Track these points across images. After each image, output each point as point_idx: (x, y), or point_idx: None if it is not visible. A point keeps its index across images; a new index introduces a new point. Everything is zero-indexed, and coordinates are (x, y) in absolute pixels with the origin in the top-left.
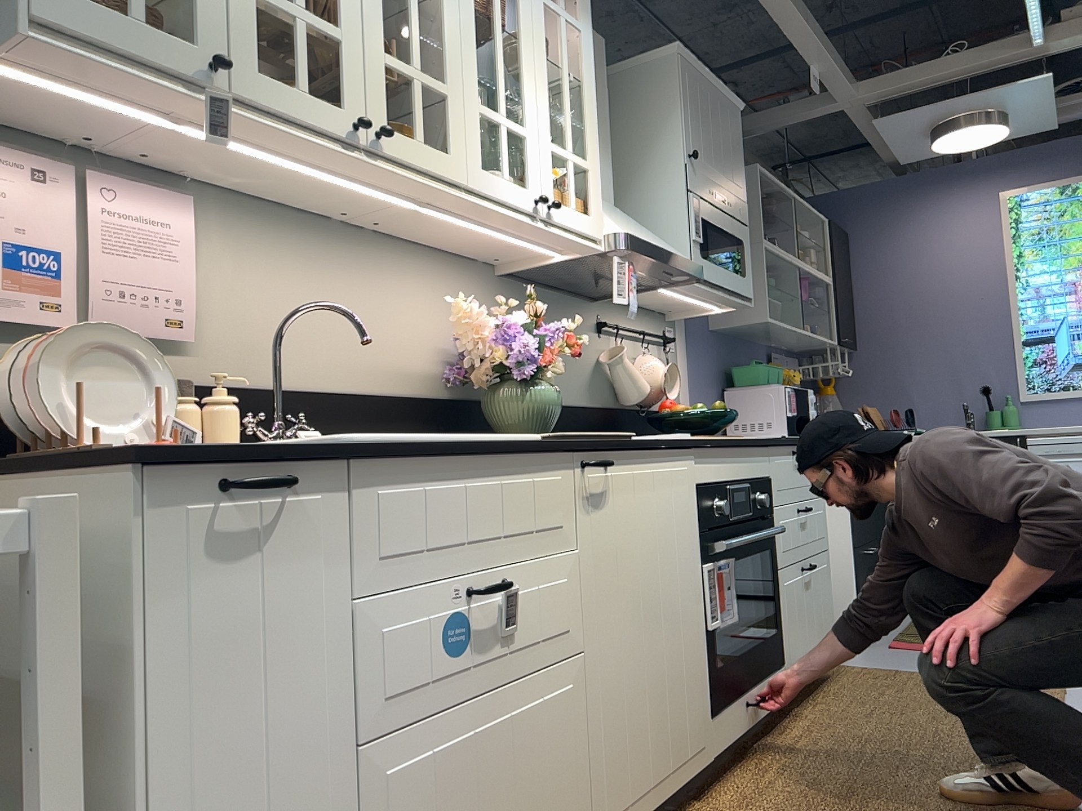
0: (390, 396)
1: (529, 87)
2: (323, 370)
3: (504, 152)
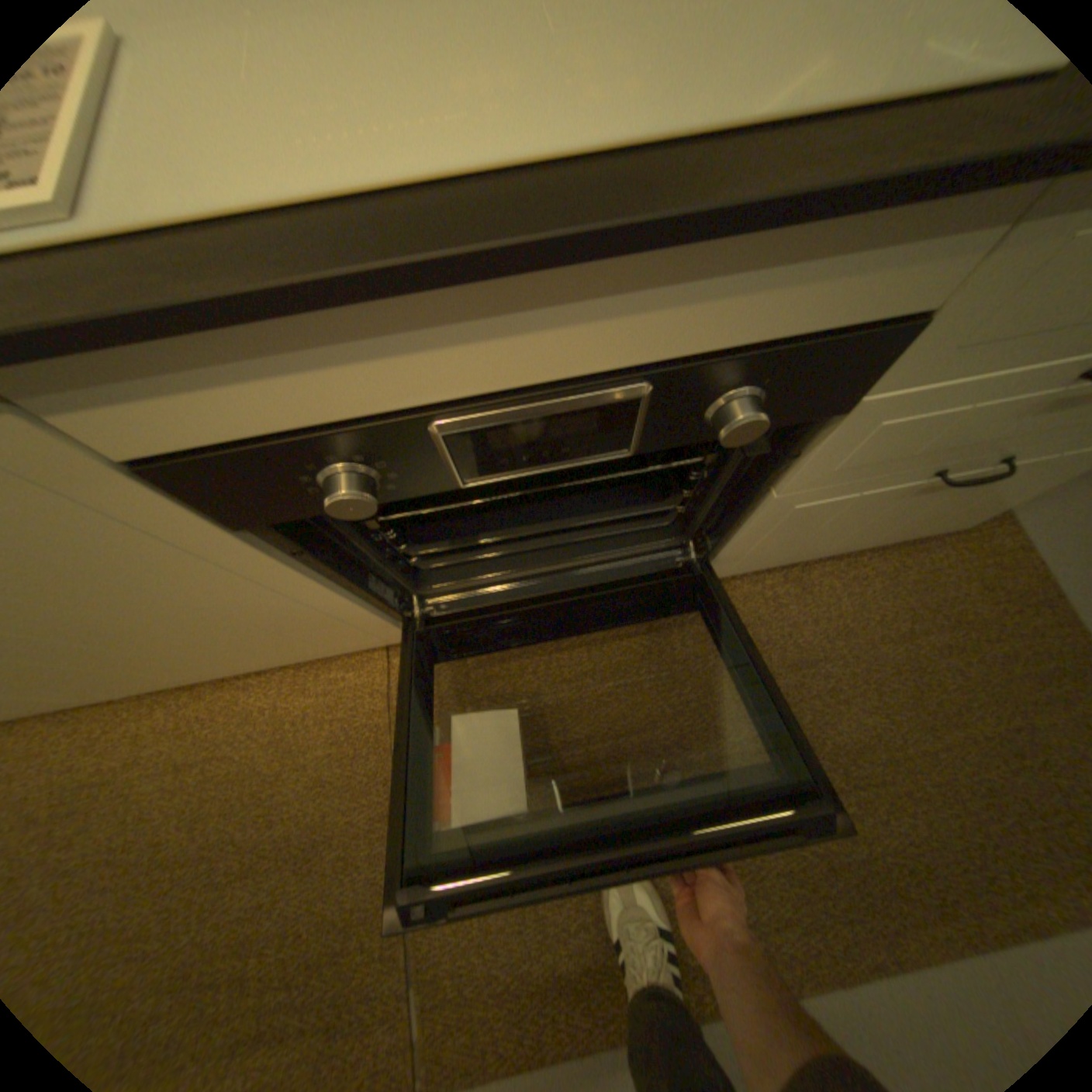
0: None
1: None
2: None
3: None
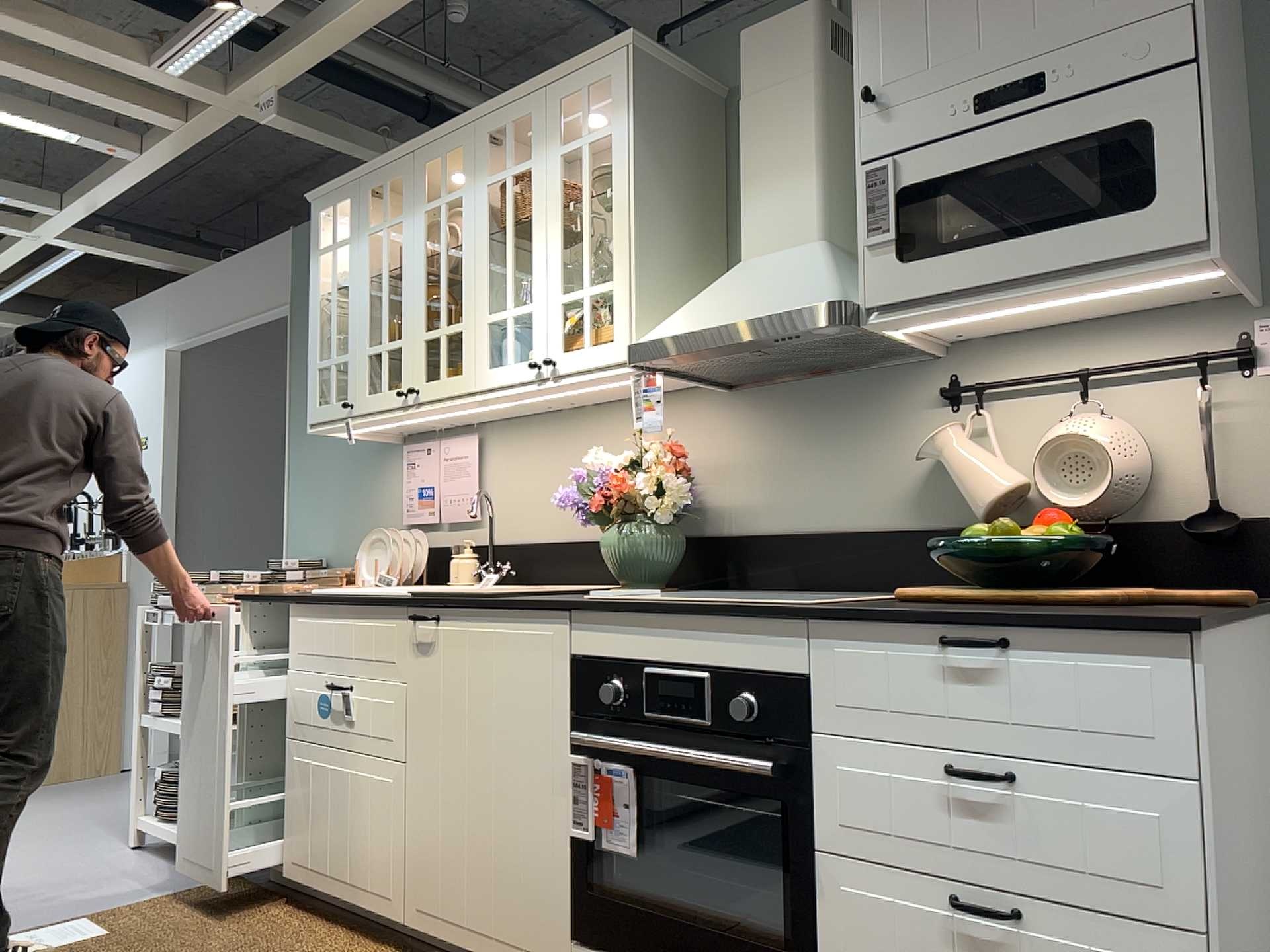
0: (597, 541)
1: (536, 259)
2: (551, 525)
3: (513, 337)
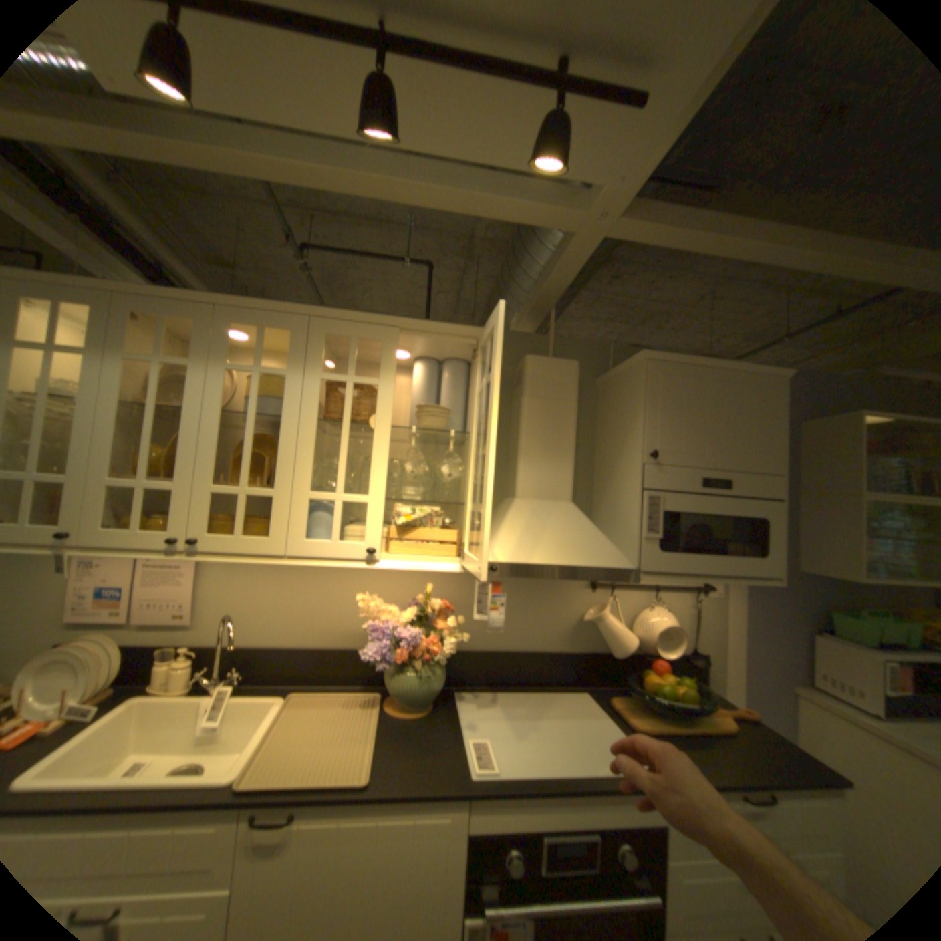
0: (334, 649)
1: (378, 462)
2: (282, 633)
3: (341, 518)
